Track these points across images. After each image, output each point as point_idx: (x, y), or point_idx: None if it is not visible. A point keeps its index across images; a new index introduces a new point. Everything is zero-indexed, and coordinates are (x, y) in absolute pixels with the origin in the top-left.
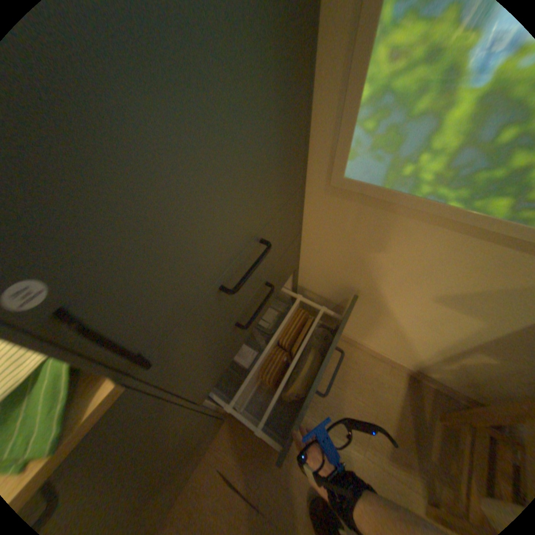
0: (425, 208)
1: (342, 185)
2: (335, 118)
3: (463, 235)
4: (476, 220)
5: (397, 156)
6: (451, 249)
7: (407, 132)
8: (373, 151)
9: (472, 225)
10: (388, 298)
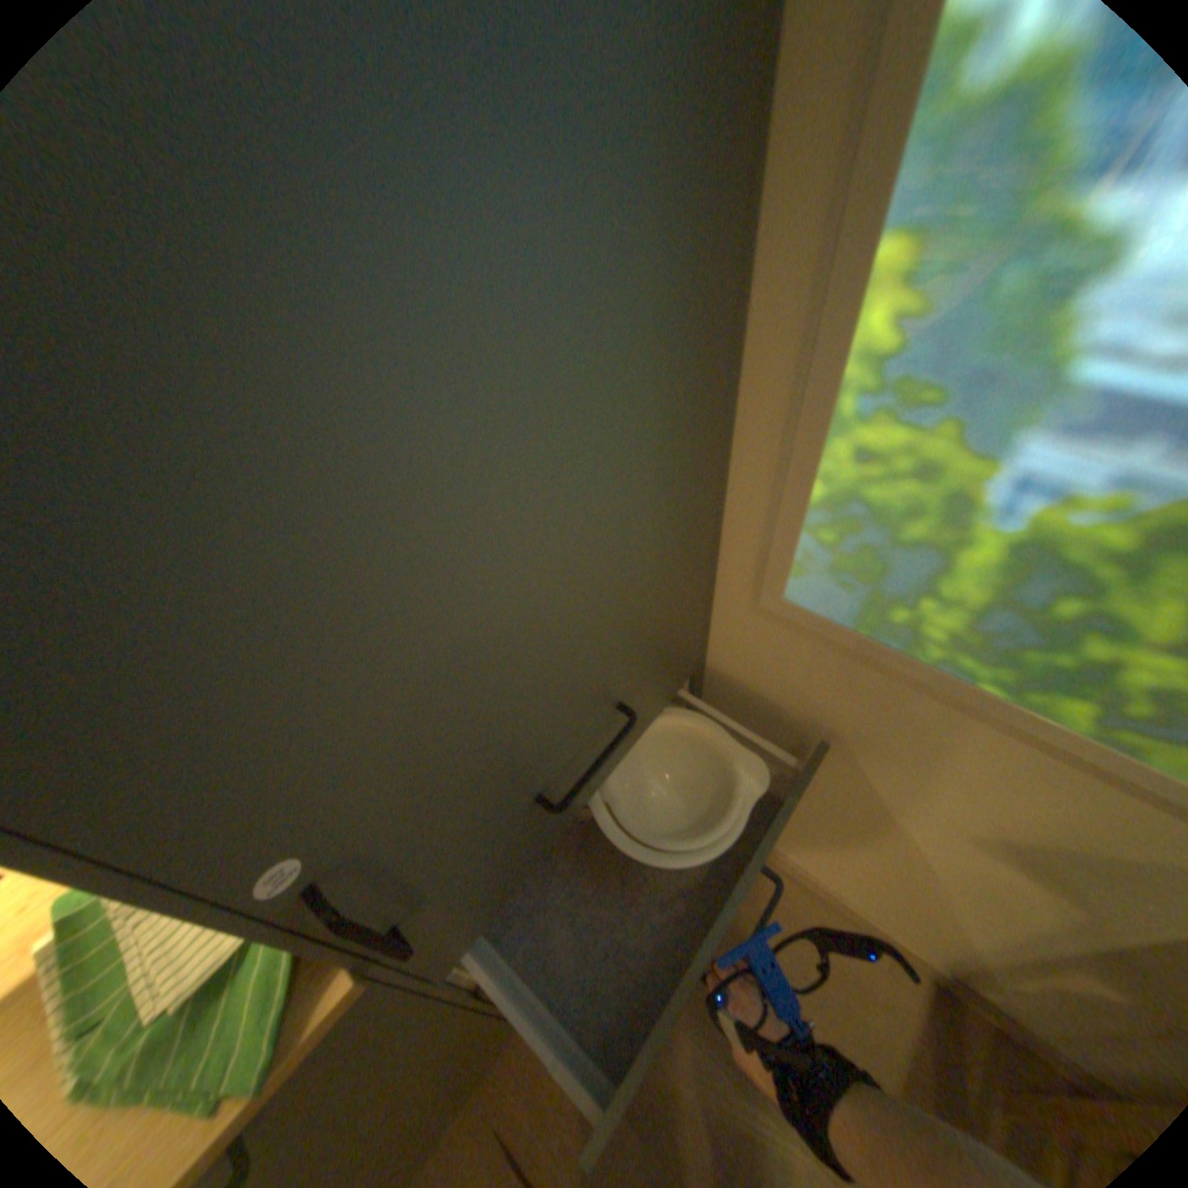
0: (937, 681)
1: (782, 609)
2: (767, 507)
3: (1017, 742)
4: (1036, 726)
5: (880, 591)
6: (997, 760)
7: (894, 560)
8: (835, 572)
9: (1032, 729)
10: (881, 816)
